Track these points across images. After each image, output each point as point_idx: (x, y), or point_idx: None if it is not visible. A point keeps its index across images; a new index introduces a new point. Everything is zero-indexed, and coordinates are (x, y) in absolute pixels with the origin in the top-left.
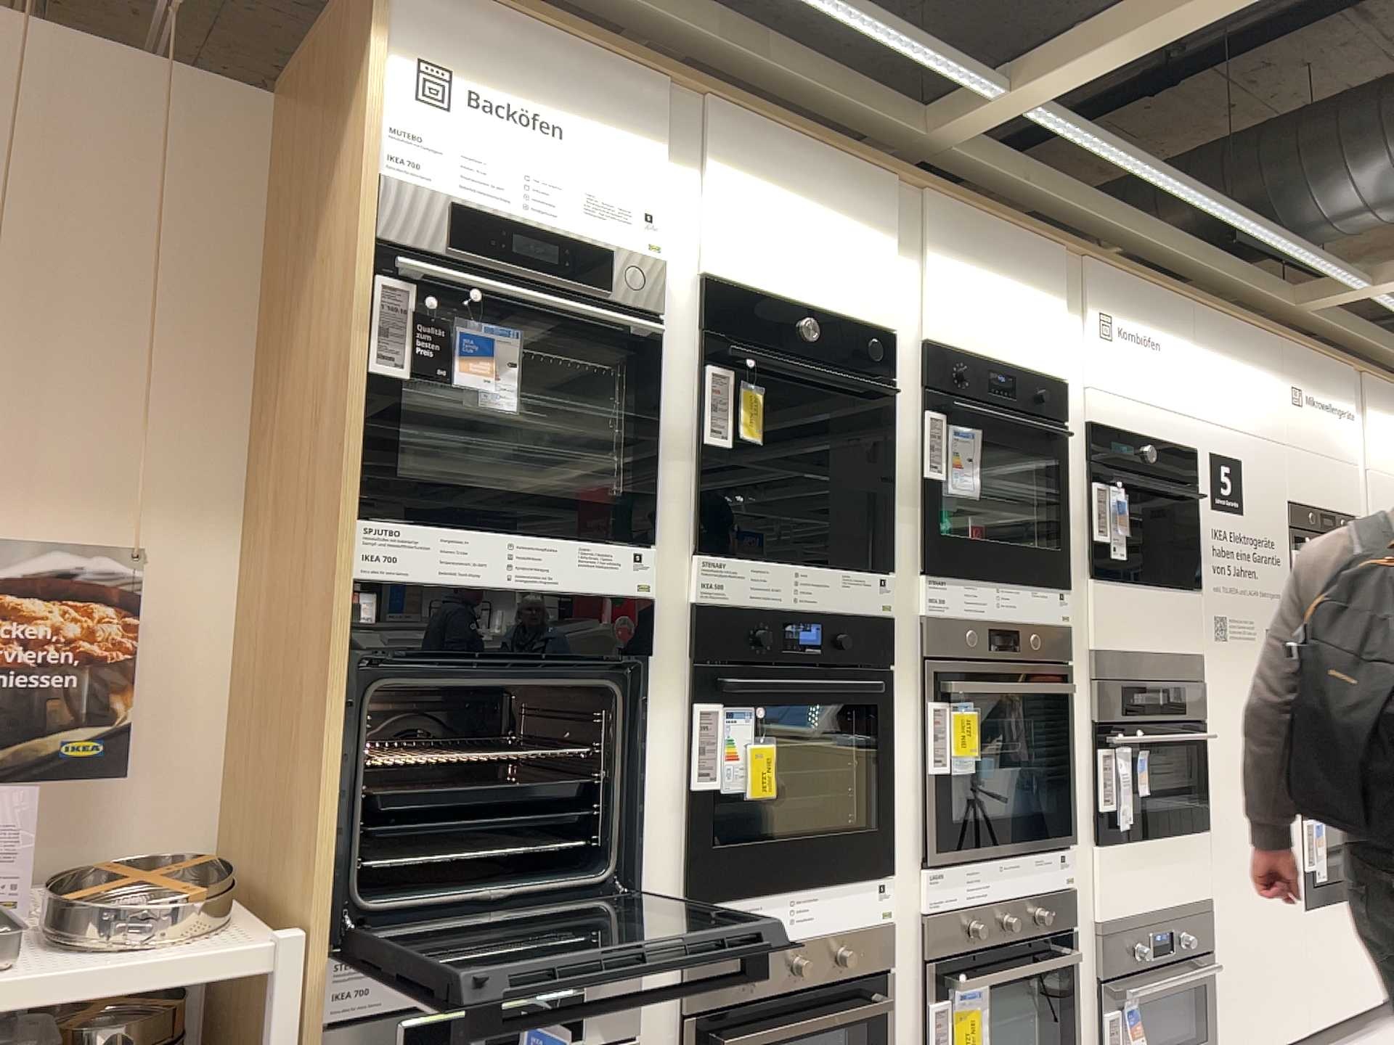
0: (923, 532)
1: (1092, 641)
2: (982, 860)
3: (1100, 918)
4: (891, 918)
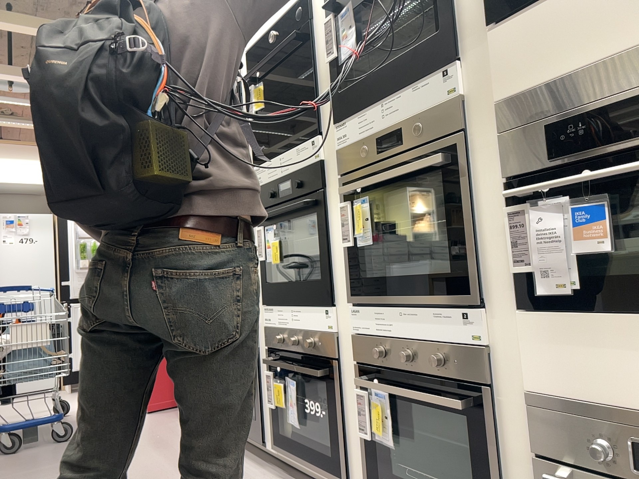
0: (333, 97)
1: (493, 95)
2: (386, 306)
3: (528, 389)
4: (332, 331)
